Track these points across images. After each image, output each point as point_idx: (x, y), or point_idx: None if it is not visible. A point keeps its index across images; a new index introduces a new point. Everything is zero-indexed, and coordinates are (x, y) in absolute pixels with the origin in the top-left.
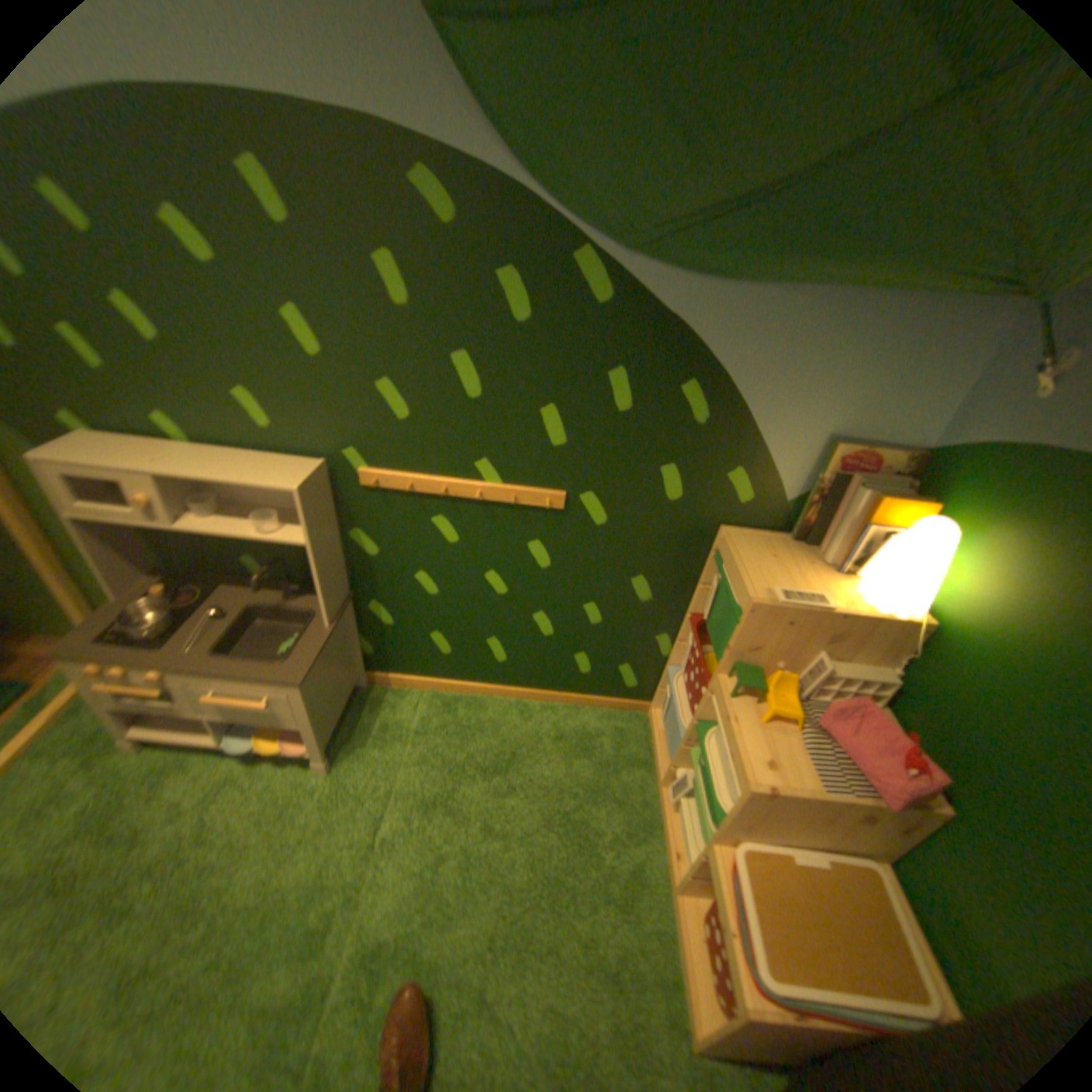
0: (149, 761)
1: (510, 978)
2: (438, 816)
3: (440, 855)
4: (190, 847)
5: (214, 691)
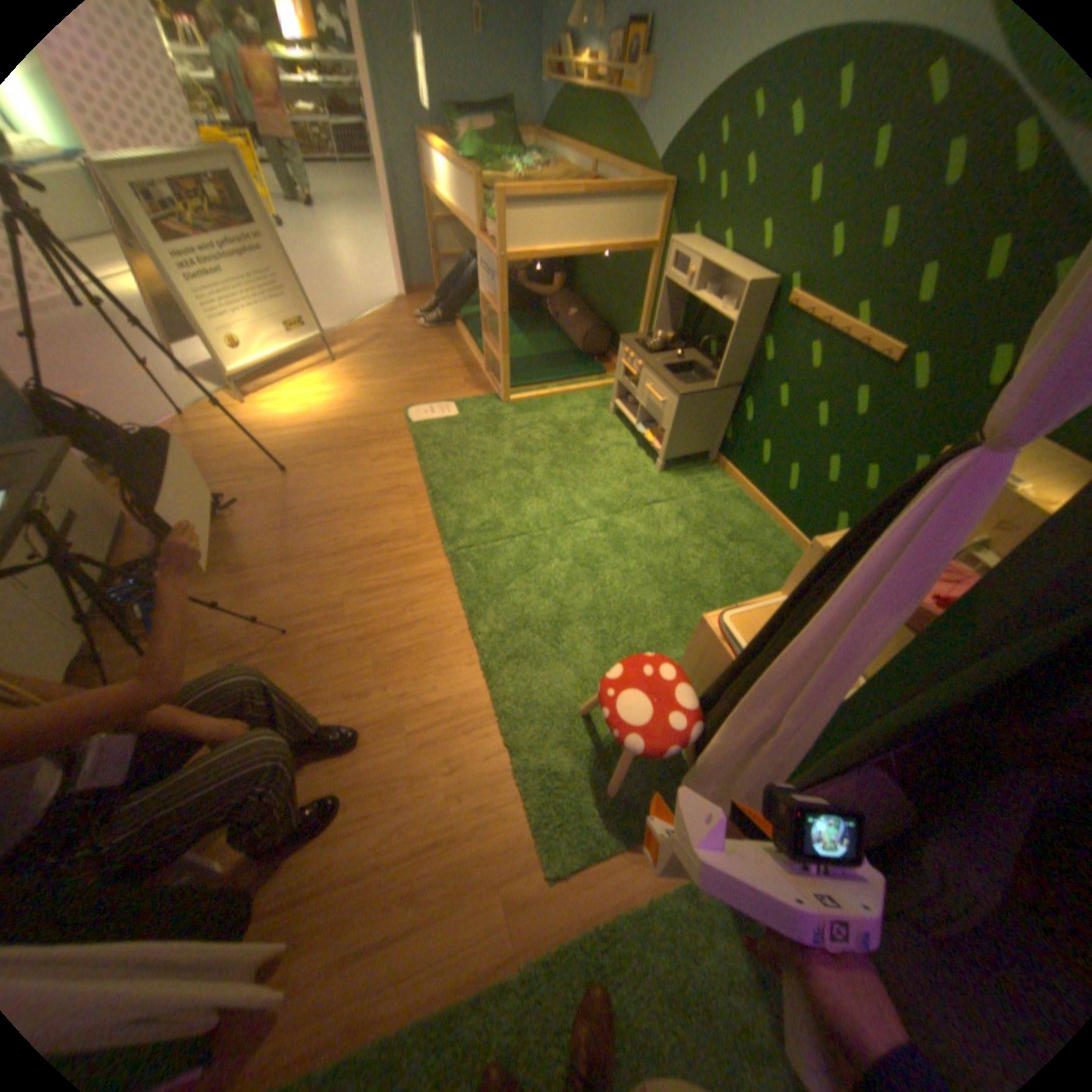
0: (610, 421)
1: (641, 581)
2: (680, 524)
3: (664, 533)
4: (596, 453)
5: (649, 385)
